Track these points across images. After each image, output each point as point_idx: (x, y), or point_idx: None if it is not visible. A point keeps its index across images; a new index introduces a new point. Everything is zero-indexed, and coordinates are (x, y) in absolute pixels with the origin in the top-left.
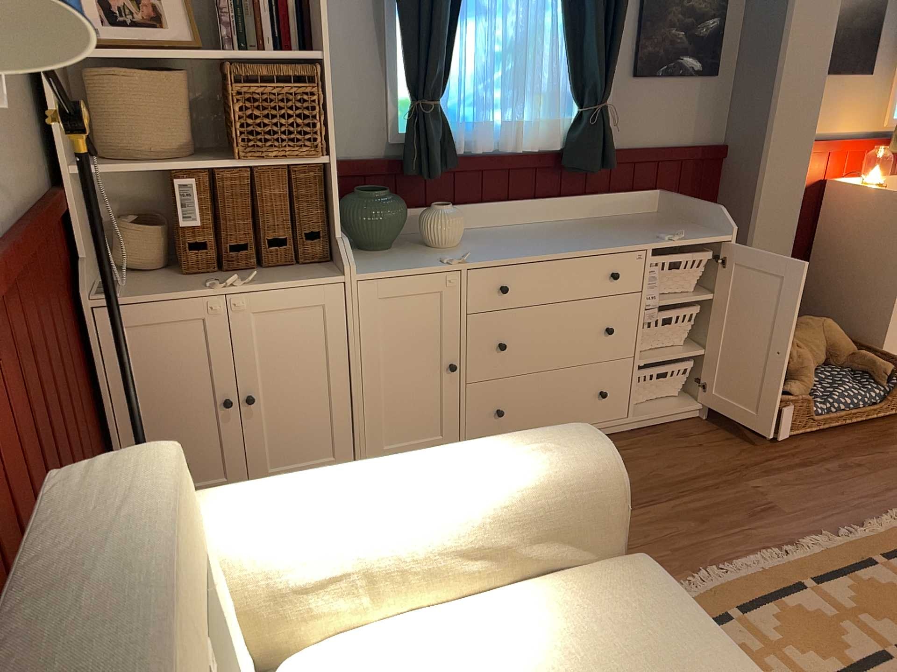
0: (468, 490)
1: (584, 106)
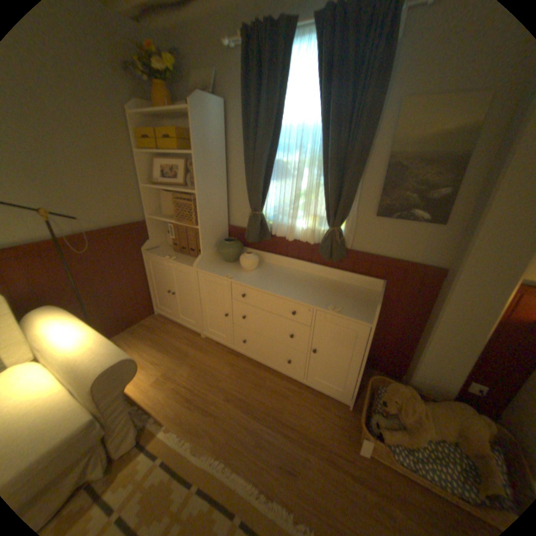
0: (66, 352)
1: (329, 227)
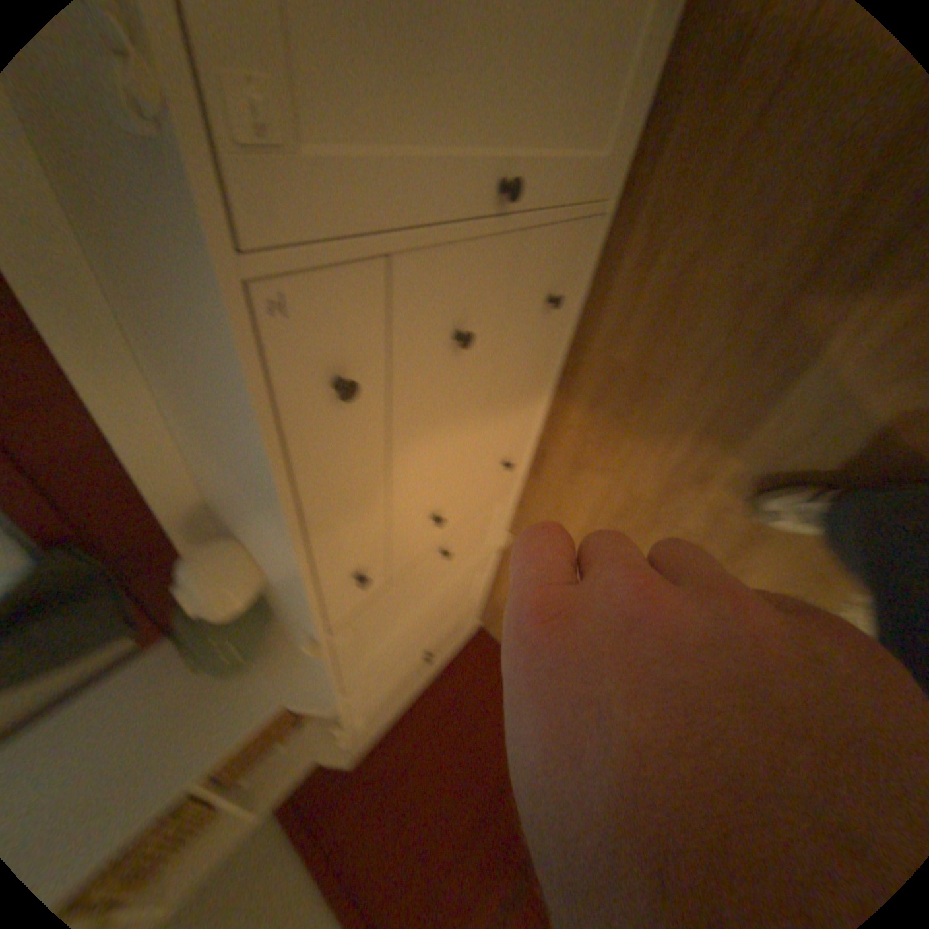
0: None
1: None
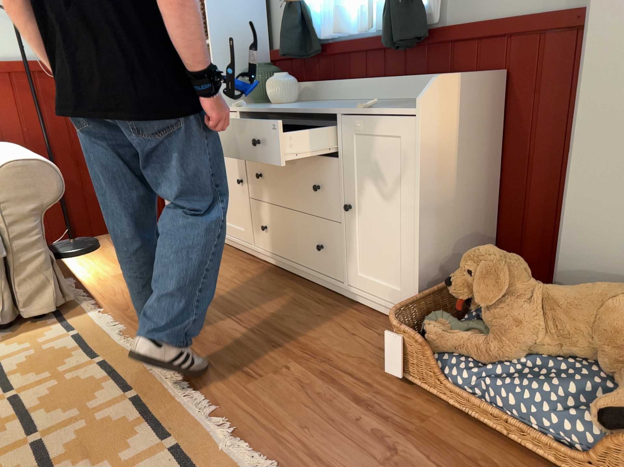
0: None
1: None
